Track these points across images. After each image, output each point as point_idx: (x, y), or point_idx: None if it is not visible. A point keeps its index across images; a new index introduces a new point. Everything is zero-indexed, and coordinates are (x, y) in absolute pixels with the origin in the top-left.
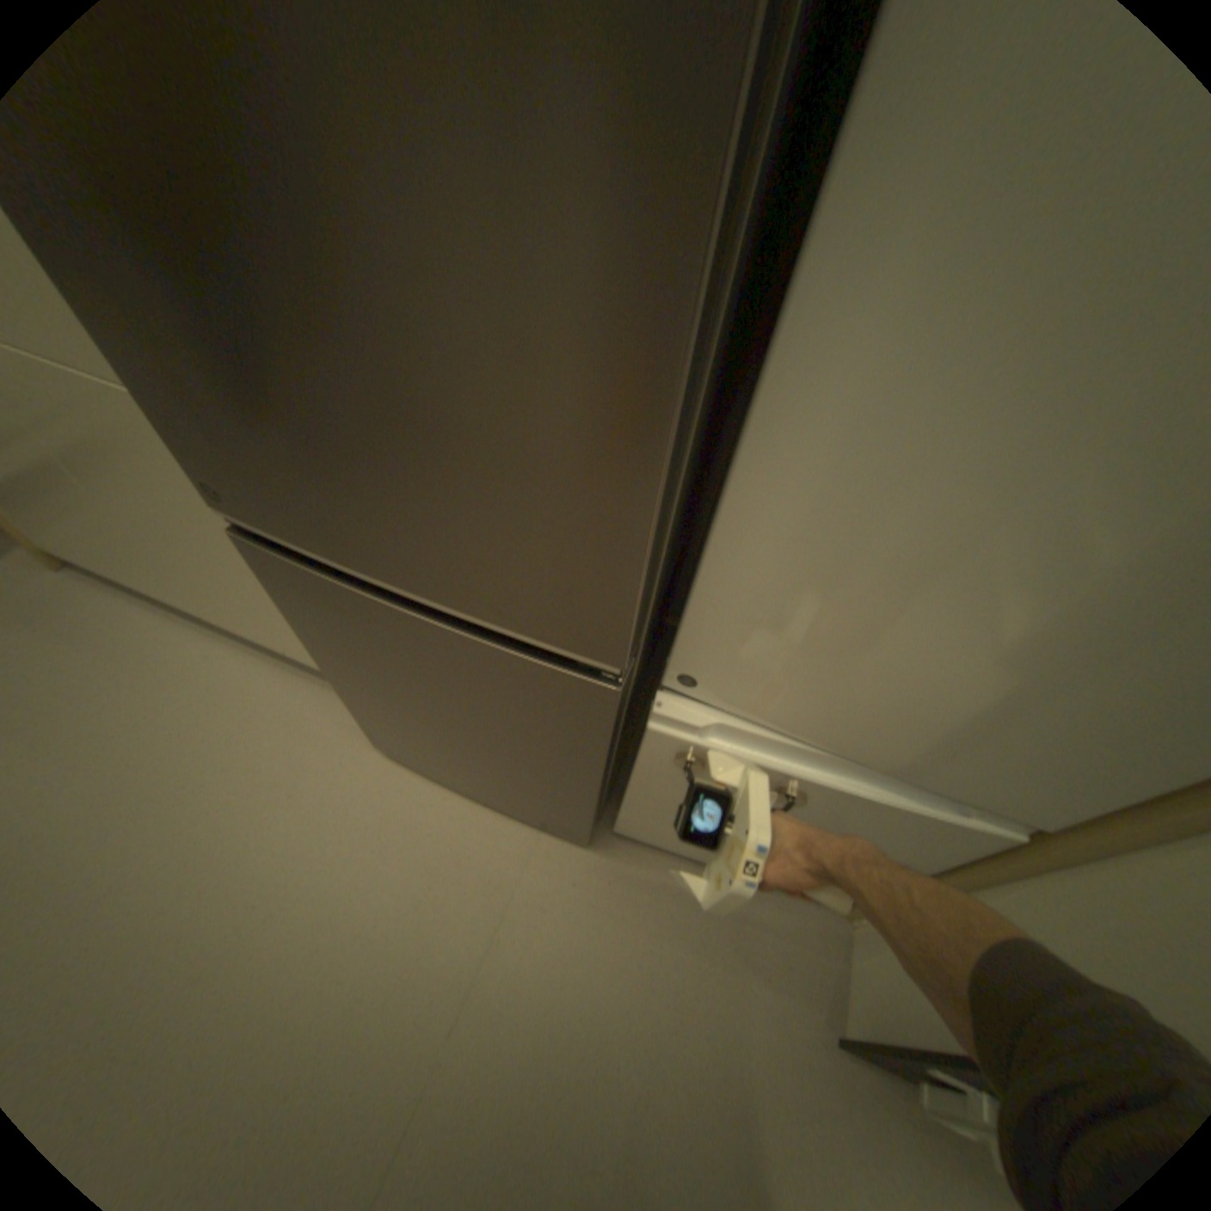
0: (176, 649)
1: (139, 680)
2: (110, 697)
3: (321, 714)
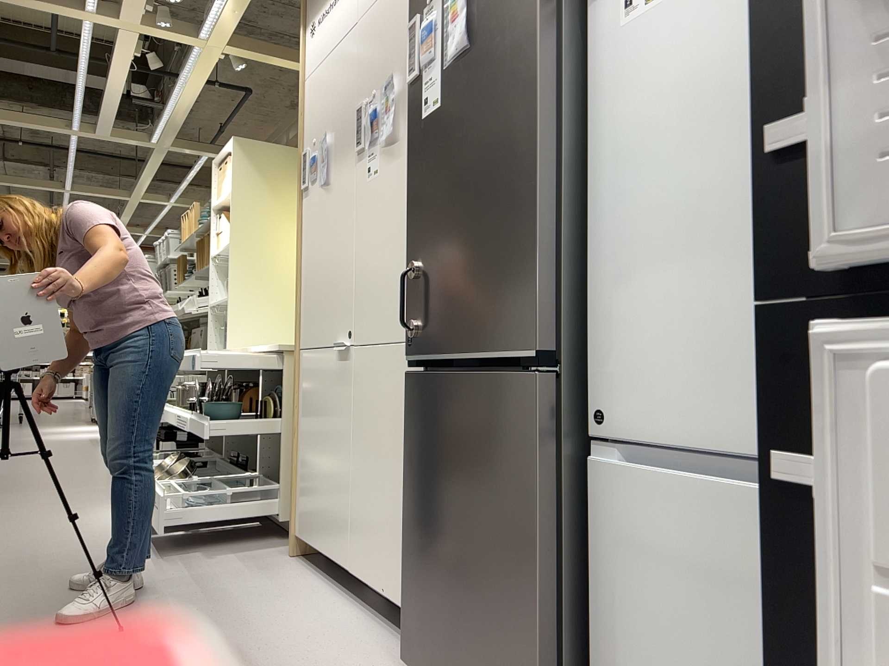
0: (318, 598)
1: (287, 603)
2: (266, 604)
3: (377, 649)
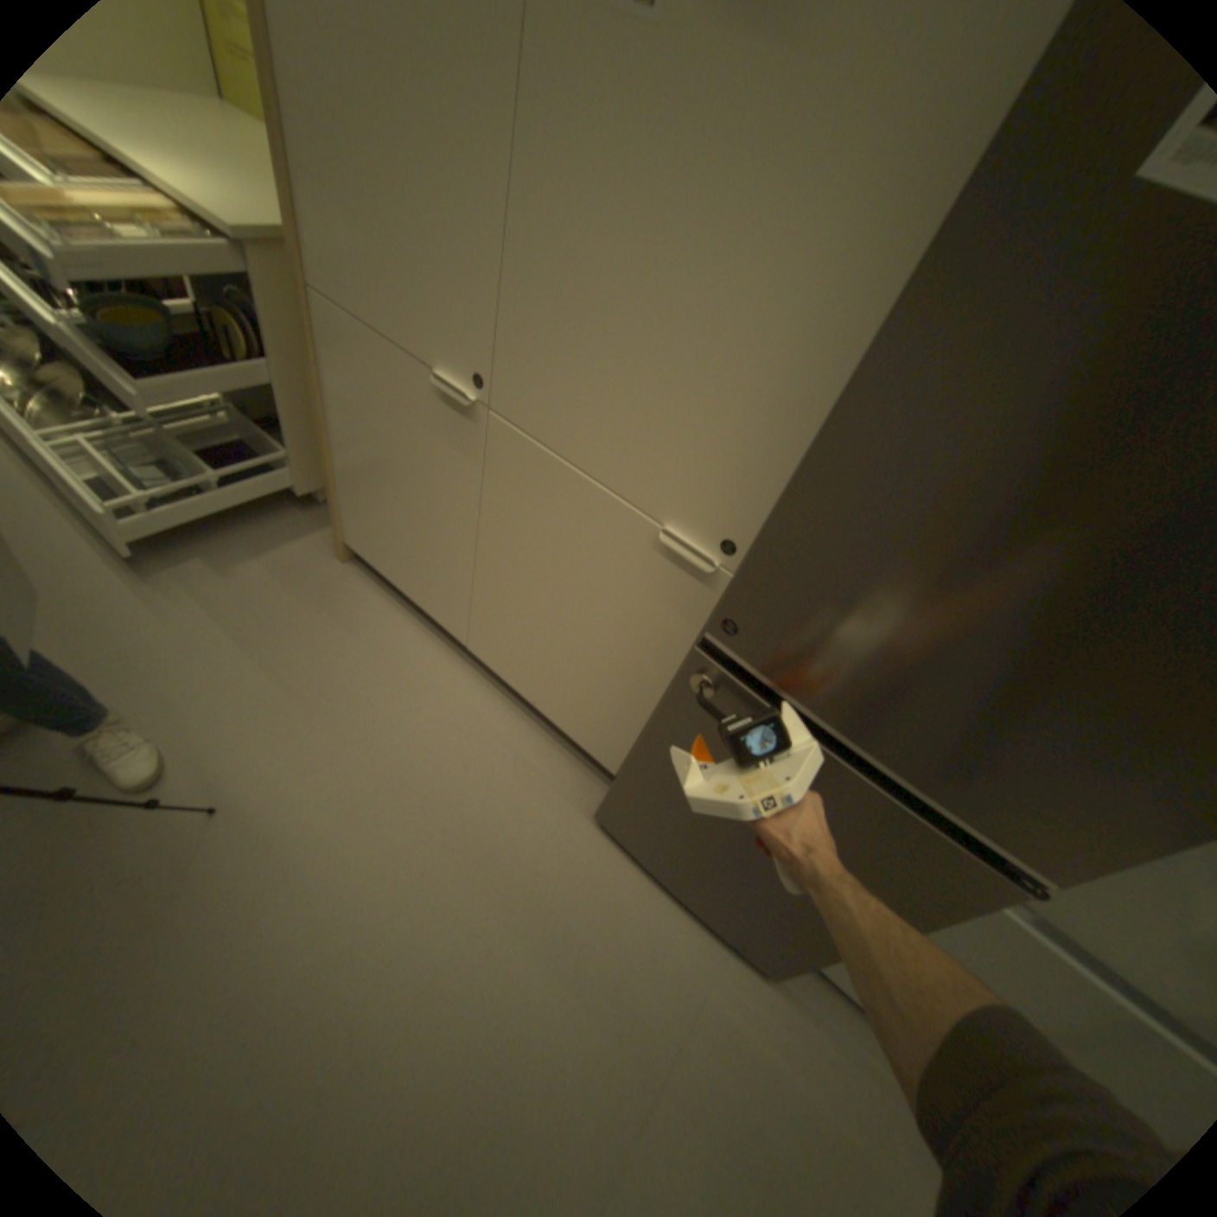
0: (430, 664)
1: (399, 684)
2: (375, 692)
3: (545, 767)
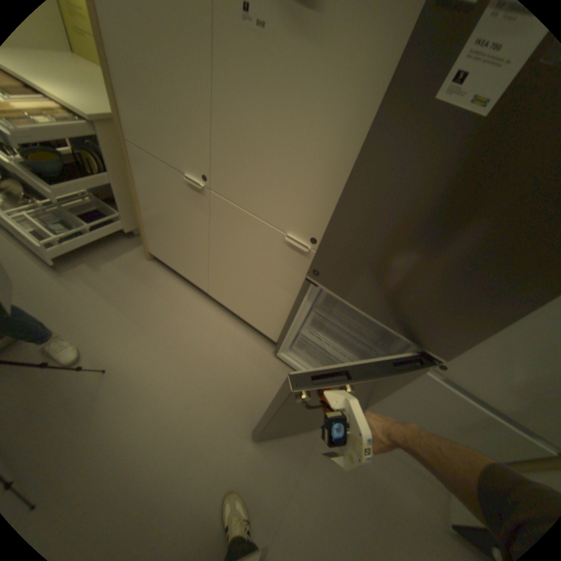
0: (192, 303)
1: (179, 312)
2: (169, 316)
3: (246, 342)
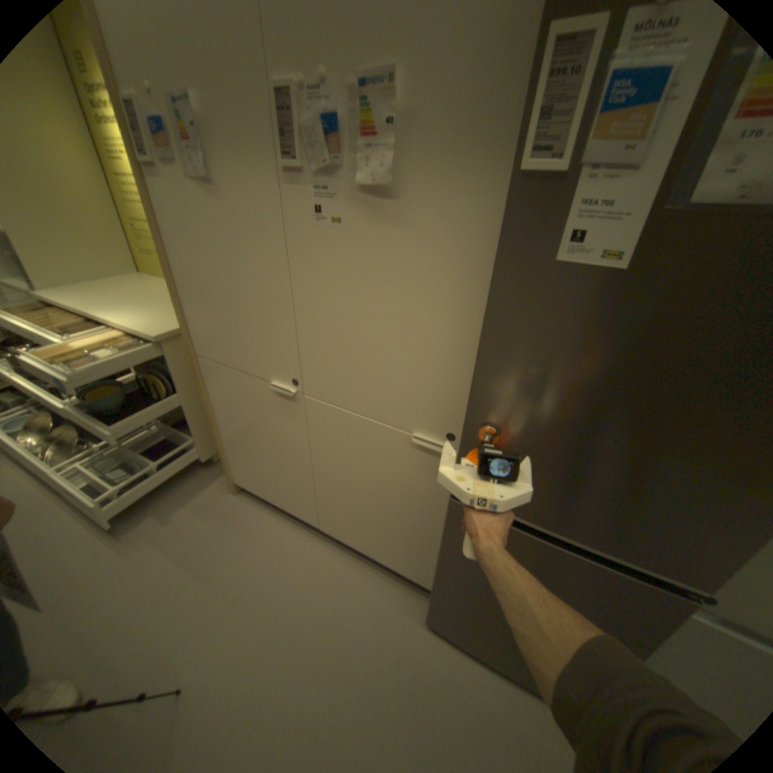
0: (298, 547)
1: (281, 565)
2: (267, 575)
3: (385, 598)
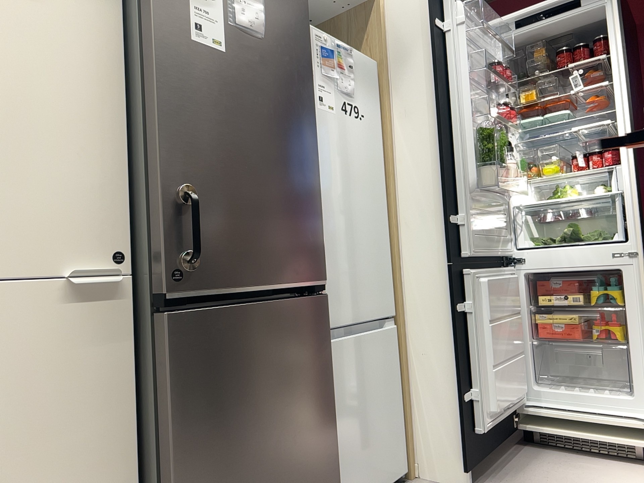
0: None
1: None
2: None
3: None
